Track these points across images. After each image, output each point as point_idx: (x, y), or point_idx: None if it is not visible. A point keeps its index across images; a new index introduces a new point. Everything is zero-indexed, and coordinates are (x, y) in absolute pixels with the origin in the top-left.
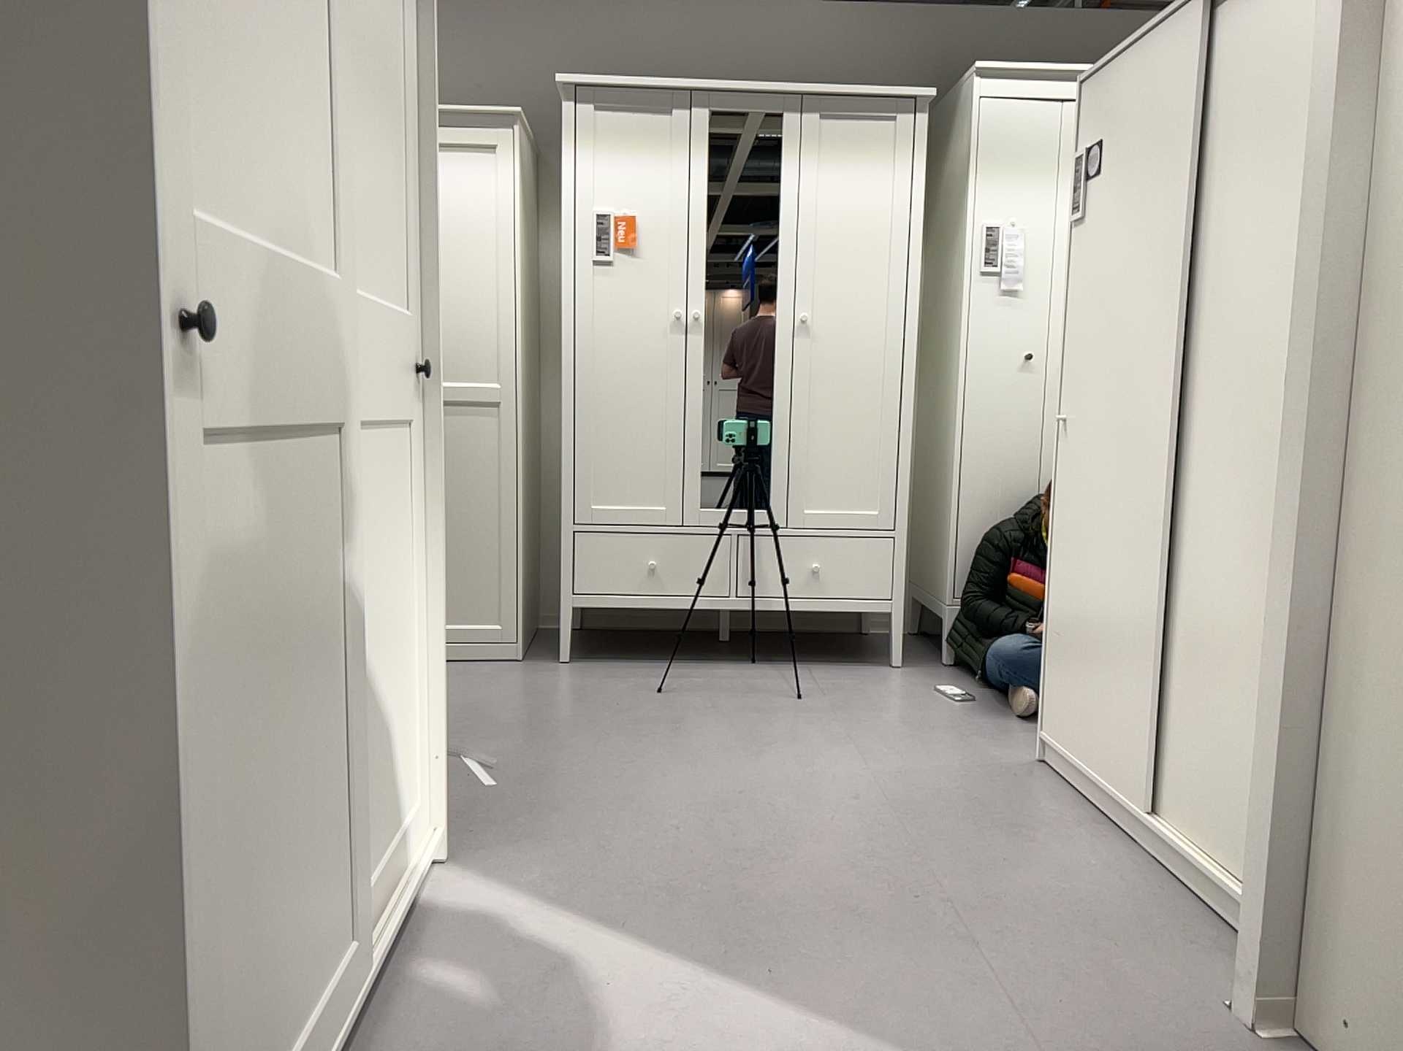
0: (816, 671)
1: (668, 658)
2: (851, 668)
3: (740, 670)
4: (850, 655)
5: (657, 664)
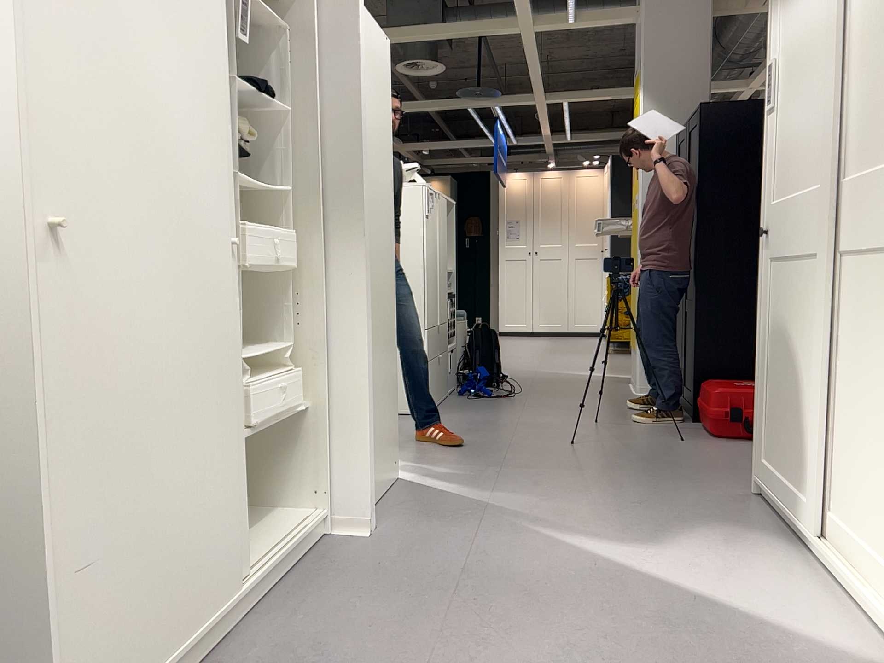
0: None
1: None
2: None
3: None
4: None
5: None
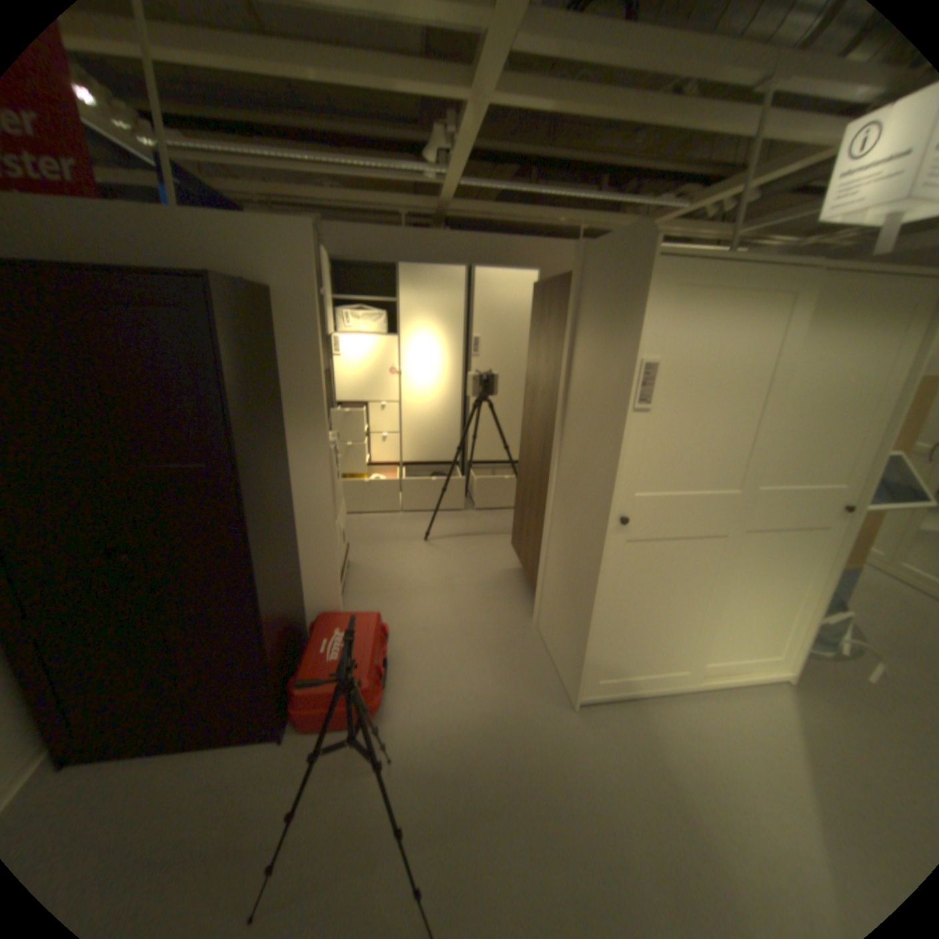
0: None
1: None
2: None
3: None
4: None
5: None
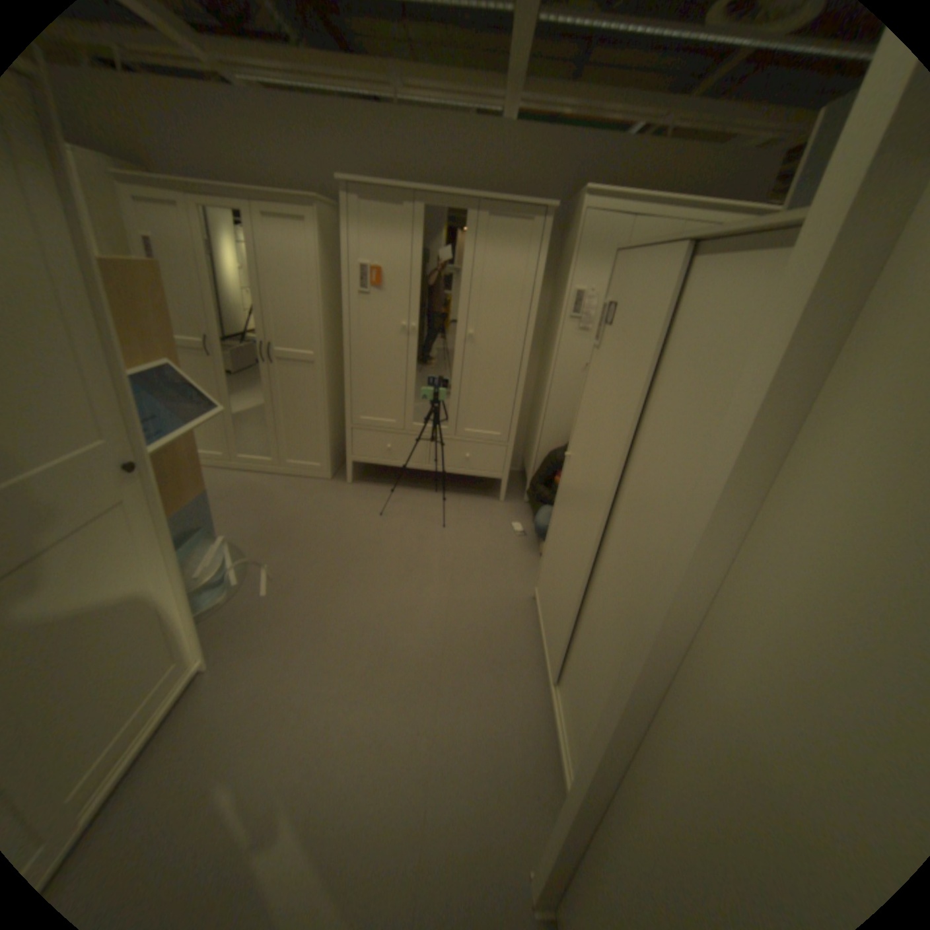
0: (461, 501)
1: (399, 482)
2: (478, 499)
3: (427, 496)
4: (483, 487)
5: (392, 486)
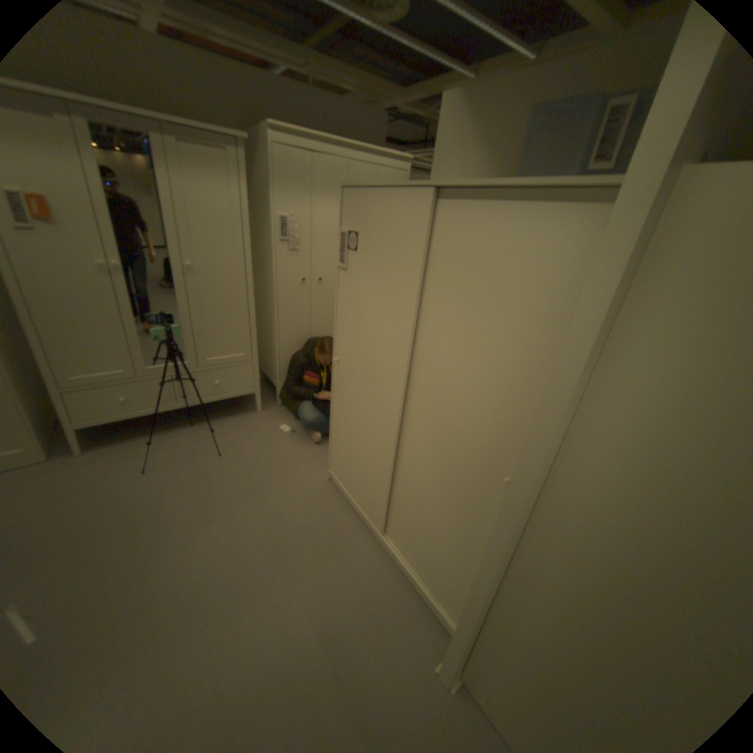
0: (222, 425)
1: (143, 430)
2: (238, 417)
3: (184, 433)
4: (235, 405)
5: (137, 438)
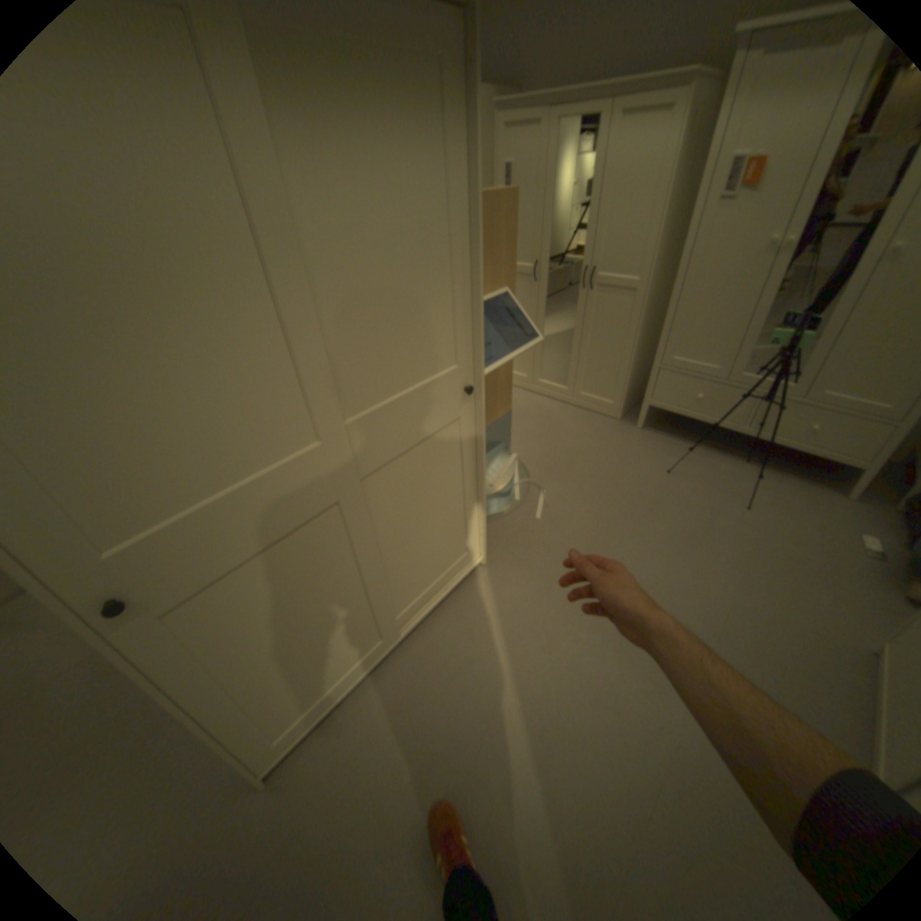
0: (784, 482)
1: (698, 438)
2: (813, 486)
3: (733, 464)
4: (825, 471)
5: (688, 442)
